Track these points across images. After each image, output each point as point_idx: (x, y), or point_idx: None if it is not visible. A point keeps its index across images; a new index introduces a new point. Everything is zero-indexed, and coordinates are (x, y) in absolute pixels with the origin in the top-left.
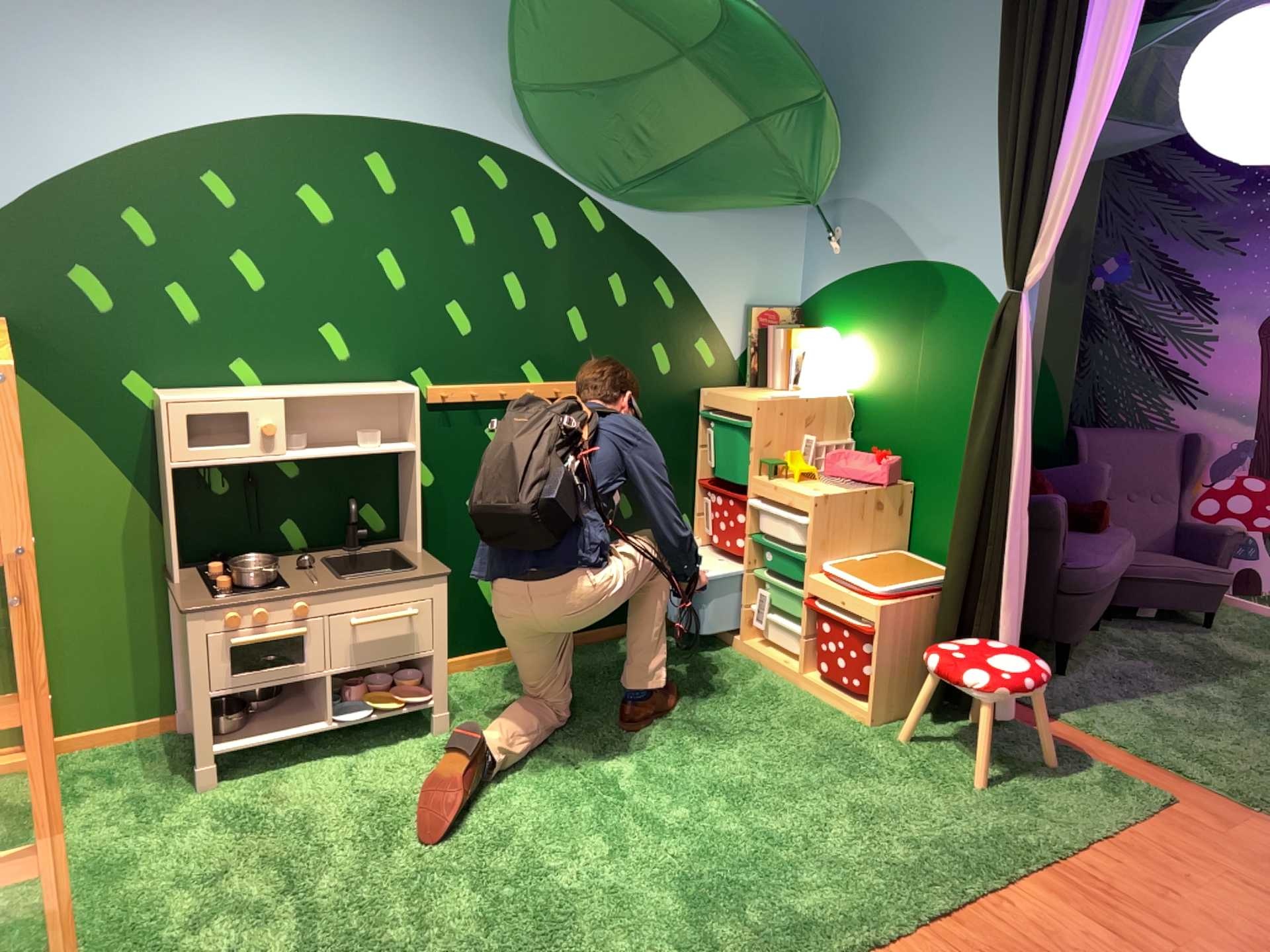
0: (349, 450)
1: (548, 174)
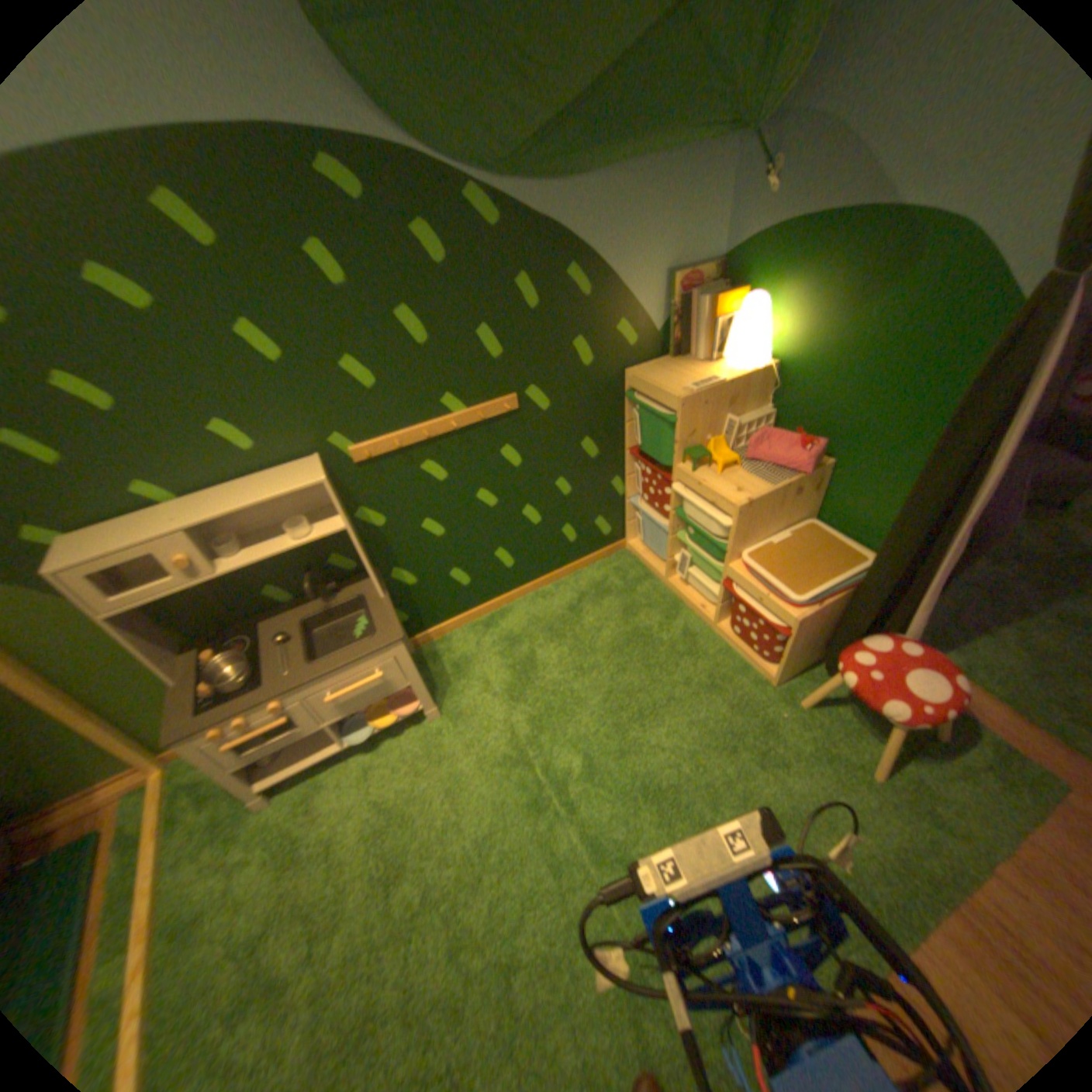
0: (278, 542)
1: (408, 152)
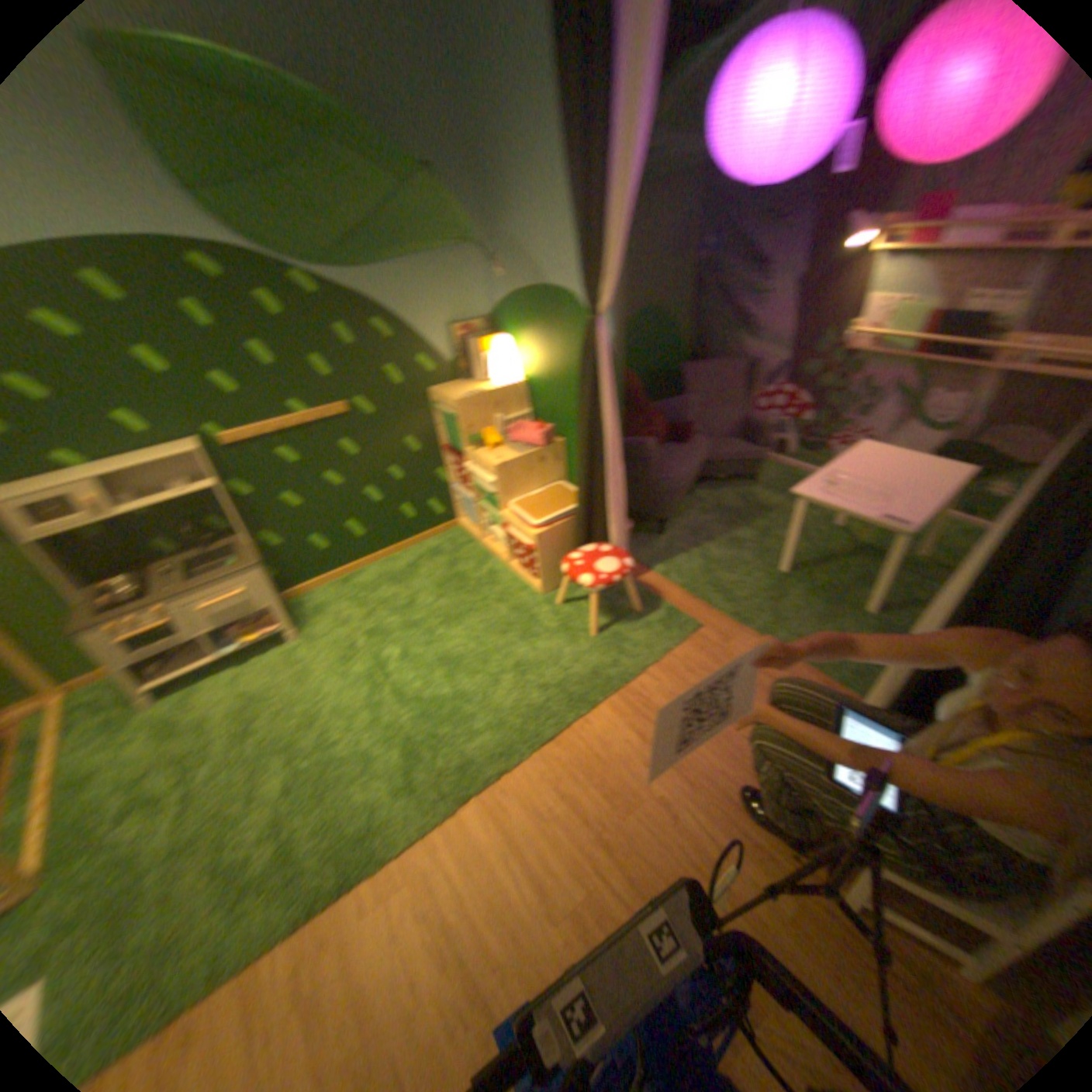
0: (159, 498)
1: (245, 252)
